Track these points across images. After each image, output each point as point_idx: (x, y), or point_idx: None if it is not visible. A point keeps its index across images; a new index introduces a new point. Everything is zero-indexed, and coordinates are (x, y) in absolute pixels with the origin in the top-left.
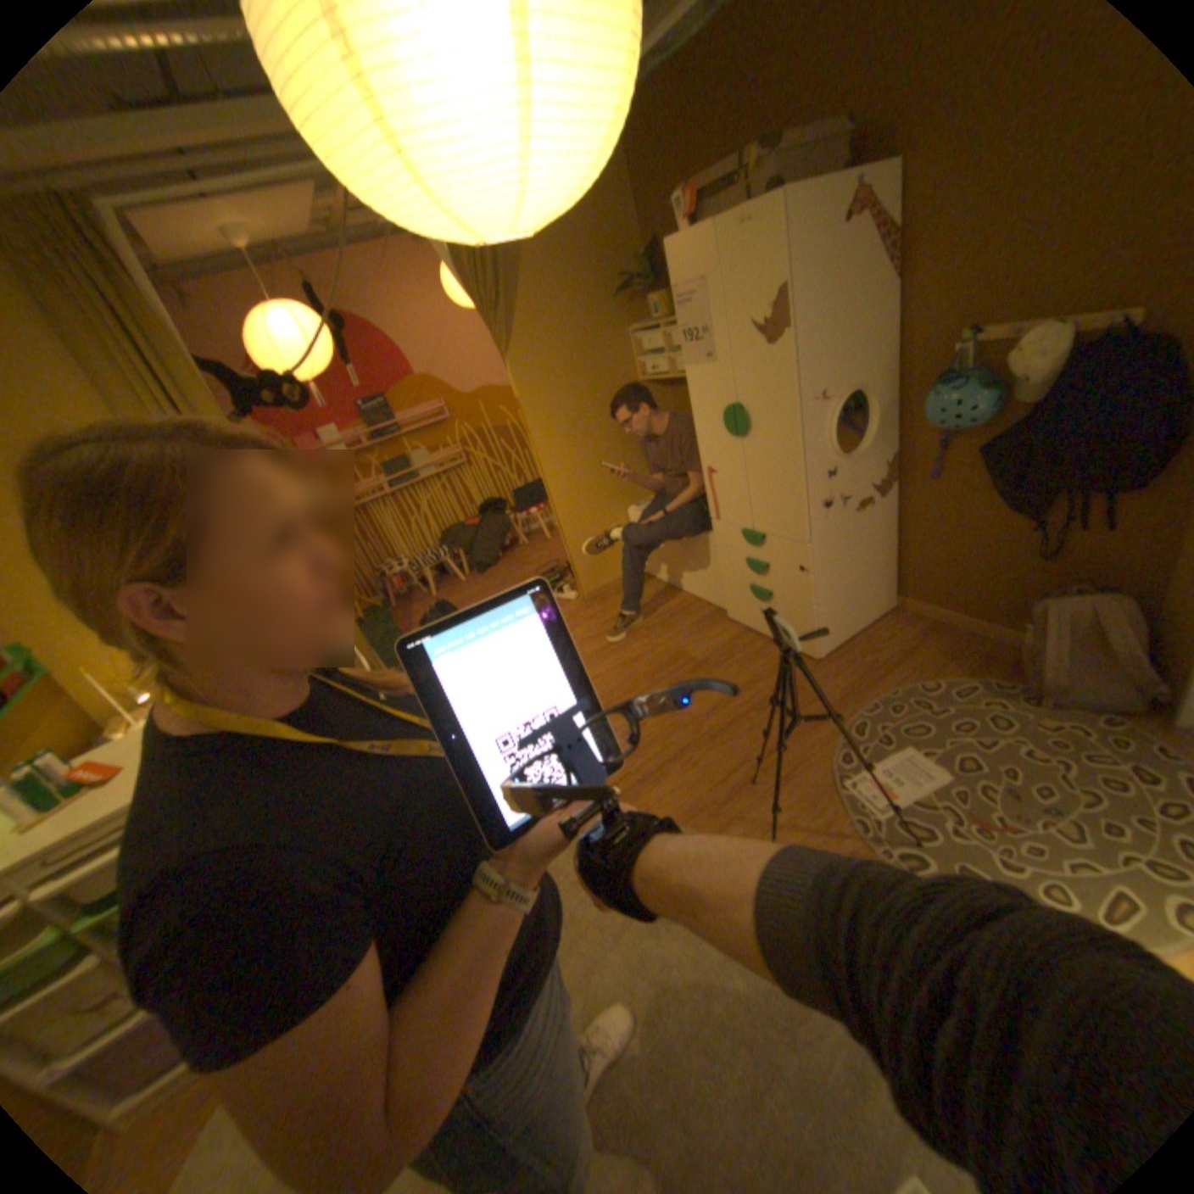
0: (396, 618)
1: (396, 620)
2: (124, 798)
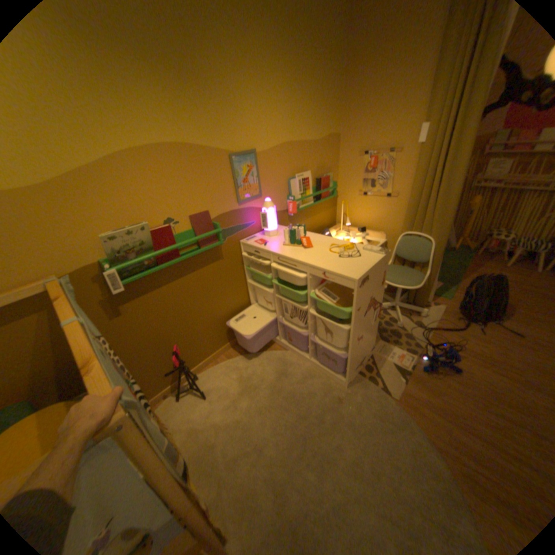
0: (473, 261)
1: (472, 262)
2: (302, 258)
